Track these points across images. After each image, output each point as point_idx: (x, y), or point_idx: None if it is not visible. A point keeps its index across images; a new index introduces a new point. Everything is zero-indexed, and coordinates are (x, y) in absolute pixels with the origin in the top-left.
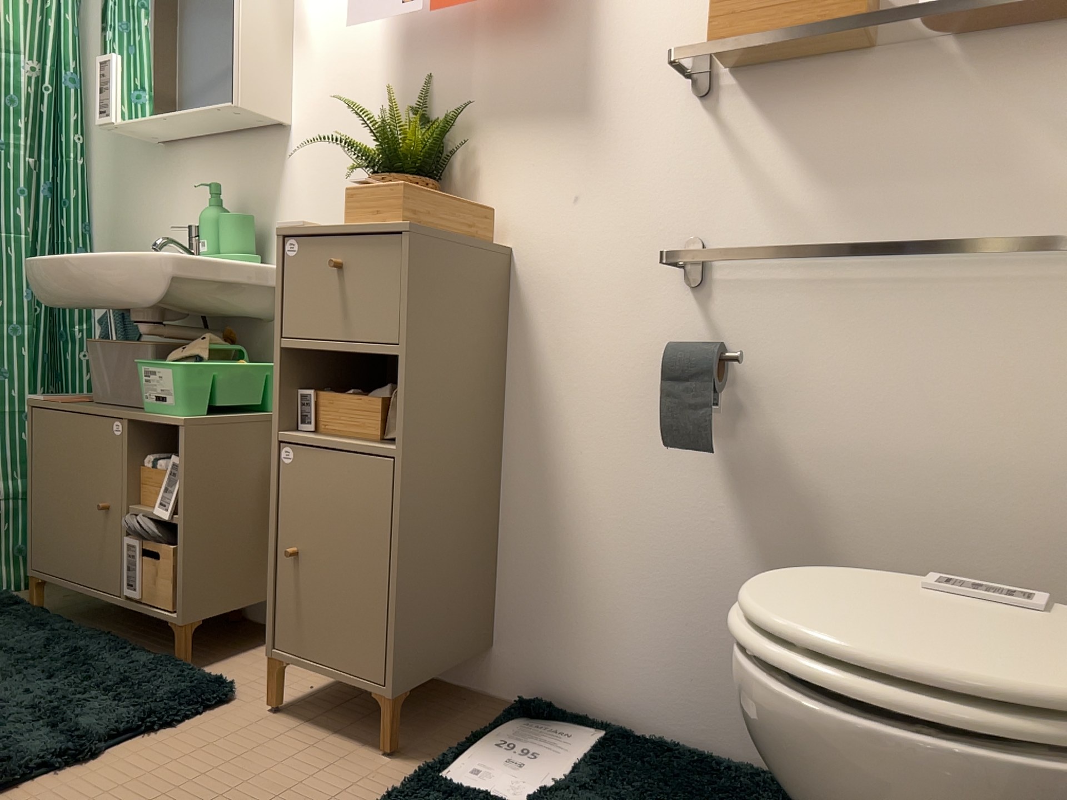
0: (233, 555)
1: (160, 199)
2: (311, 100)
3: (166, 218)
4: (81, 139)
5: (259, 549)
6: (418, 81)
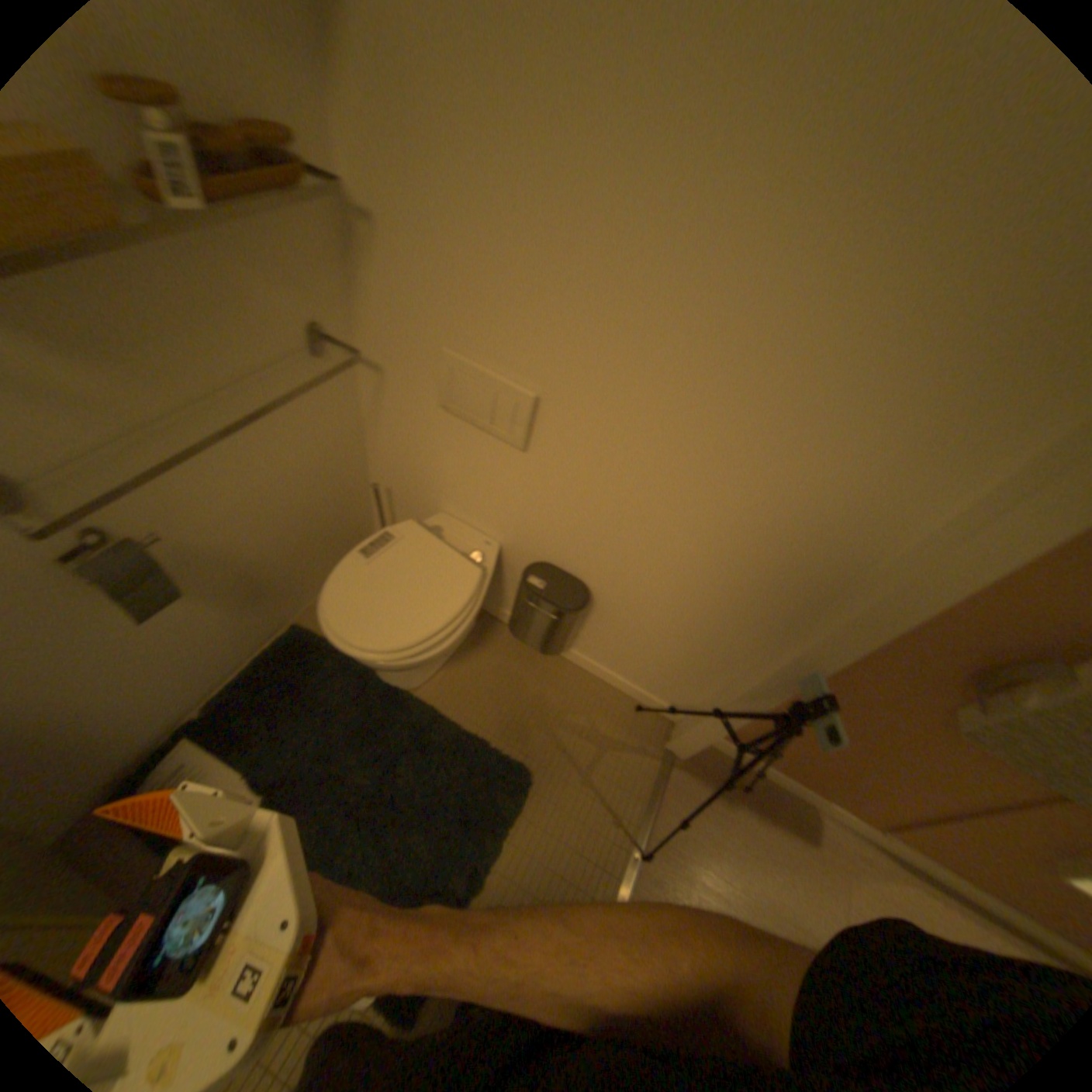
0: None
1: None
2: None
3: None
4: None
5: None
6: None
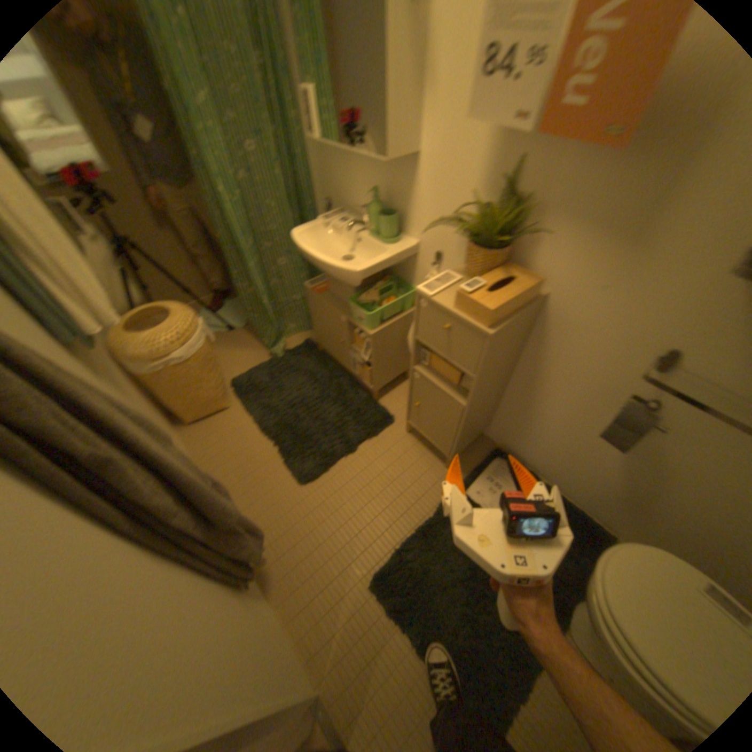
0: (393, 367)
1: (346, 167)
2: (436, 137)
3: (350, 180)
4: (296, 106)
5: (402, 361)
6: (517, 155)
